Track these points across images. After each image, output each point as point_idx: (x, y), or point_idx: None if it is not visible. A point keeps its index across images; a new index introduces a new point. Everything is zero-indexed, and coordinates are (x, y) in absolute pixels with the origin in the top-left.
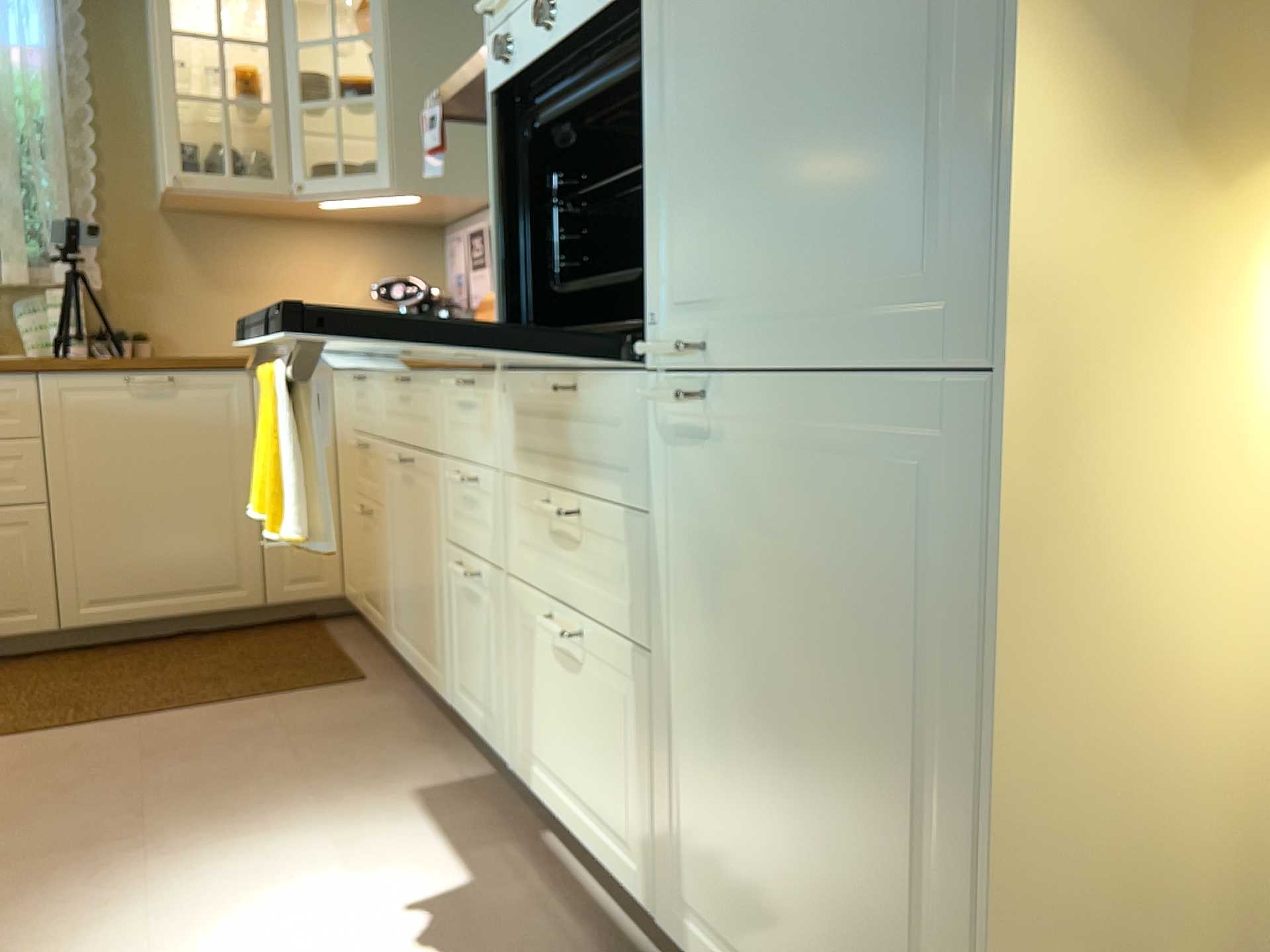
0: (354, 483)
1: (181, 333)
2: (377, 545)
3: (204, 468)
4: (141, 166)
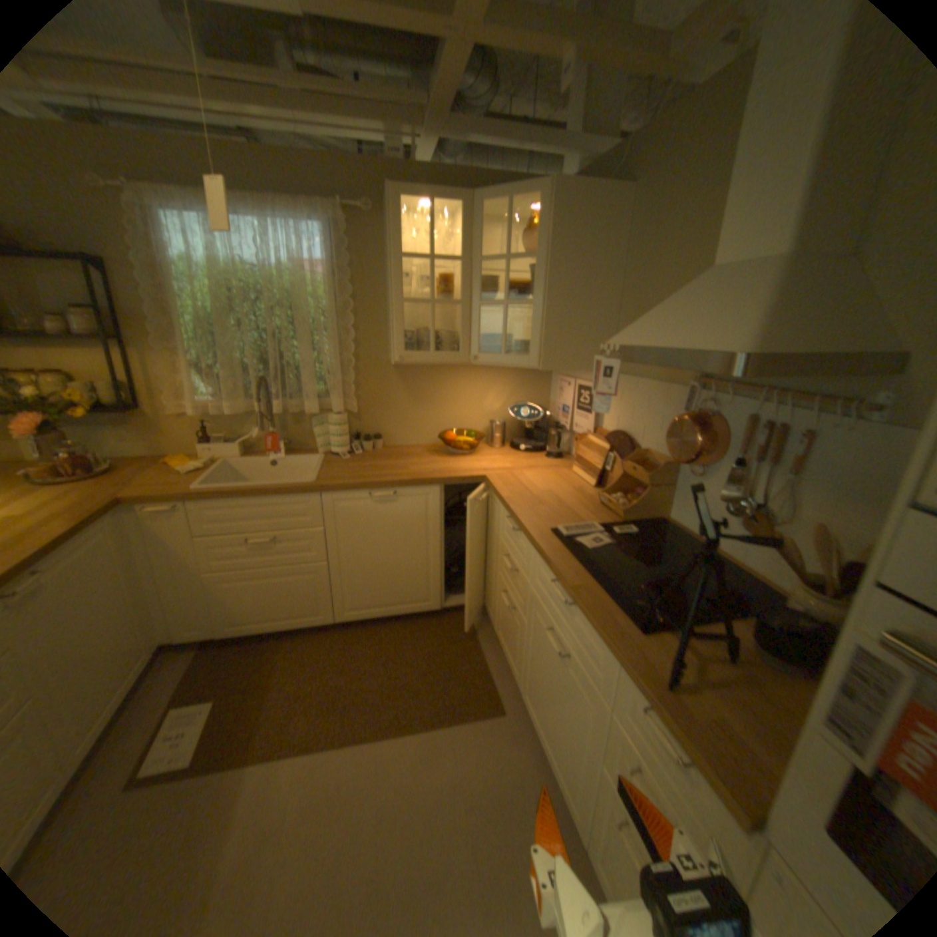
0: (500, 568)
1: (399, 432)
2: (518, 633)
3: (412, 540)
4: (380, 334)
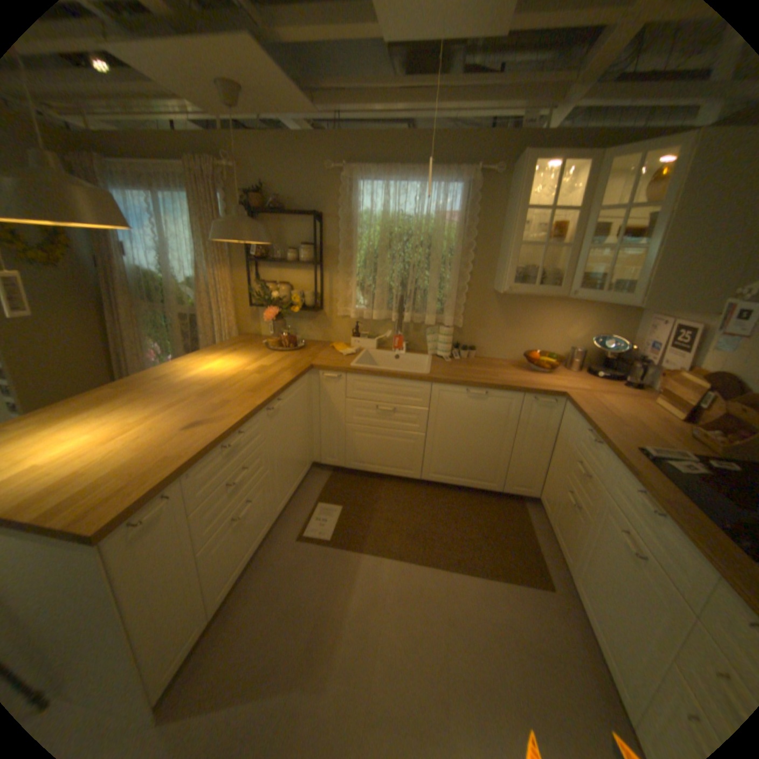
0: (569, 473)
1: (489, 347)
2: (580, 529)
3: (491, 433)
4: (490, 269)
